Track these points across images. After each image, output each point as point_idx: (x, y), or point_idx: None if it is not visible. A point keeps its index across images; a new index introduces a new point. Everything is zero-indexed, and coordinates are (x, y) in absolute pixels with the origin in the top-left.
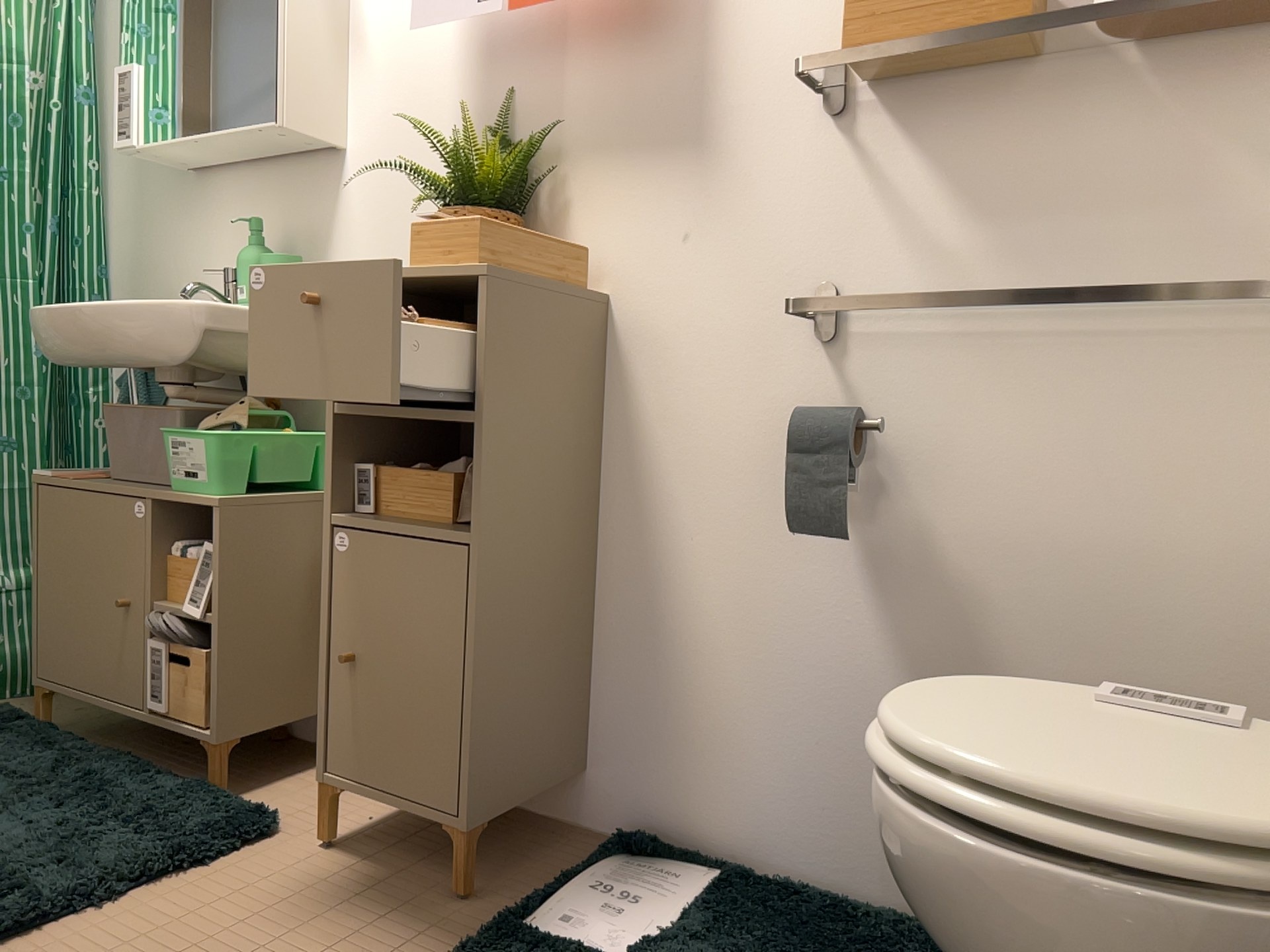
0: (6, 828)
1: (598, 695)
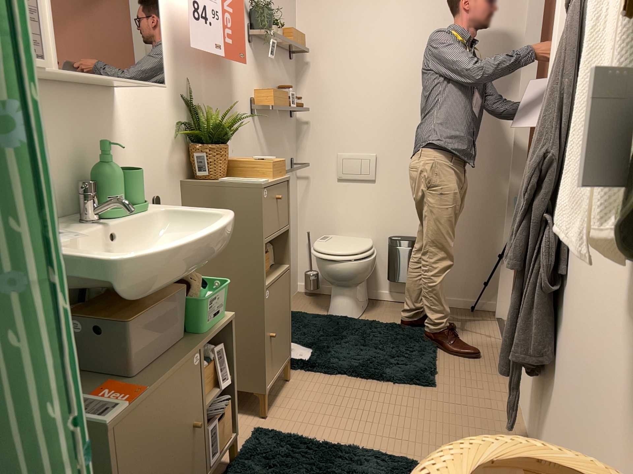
0: None
1: None
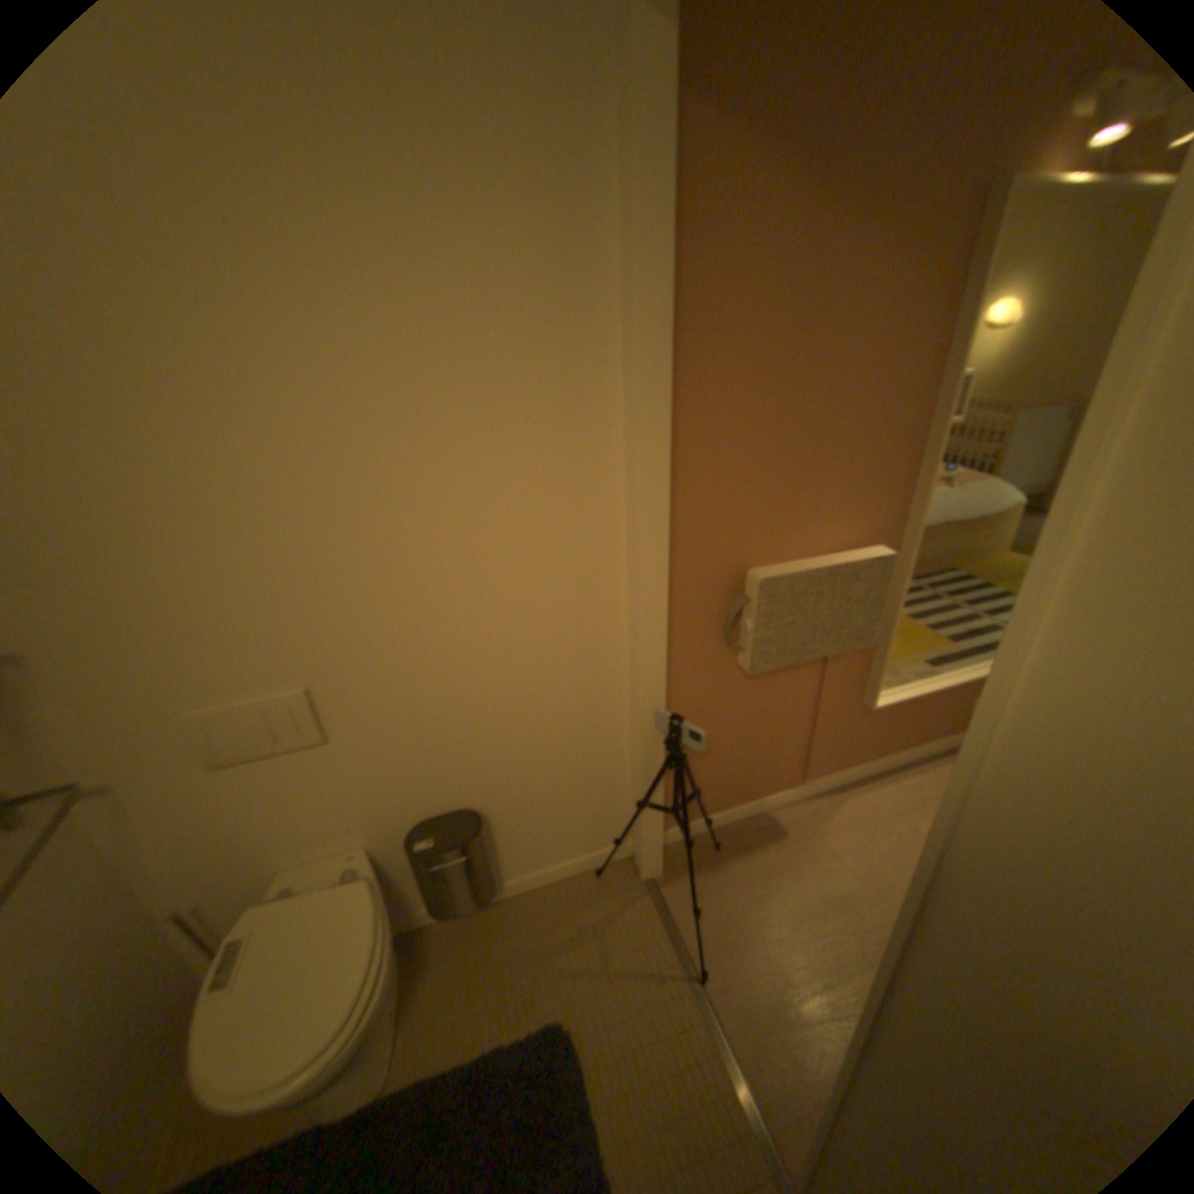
0: None
1: None
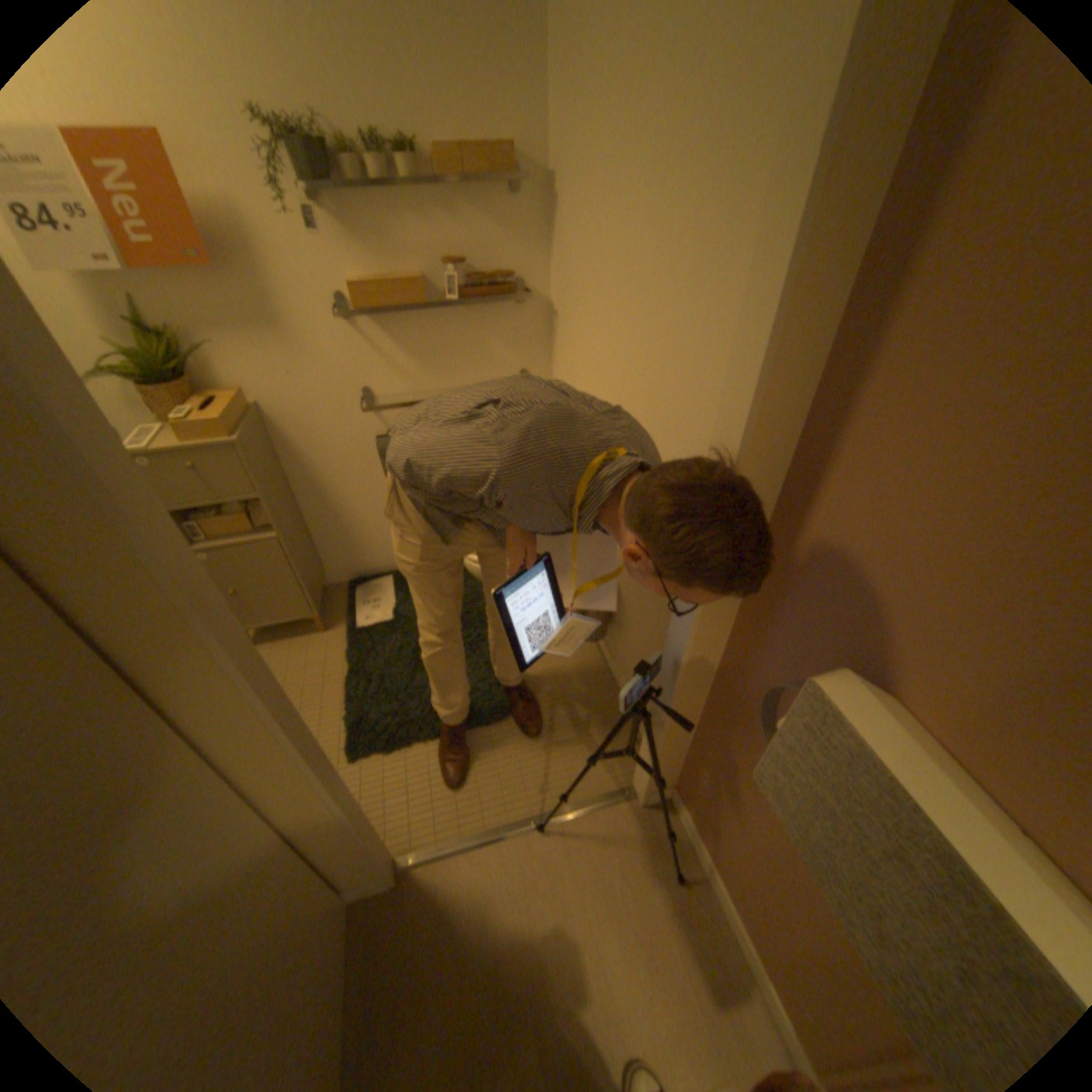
0: None
1: (320, 546)
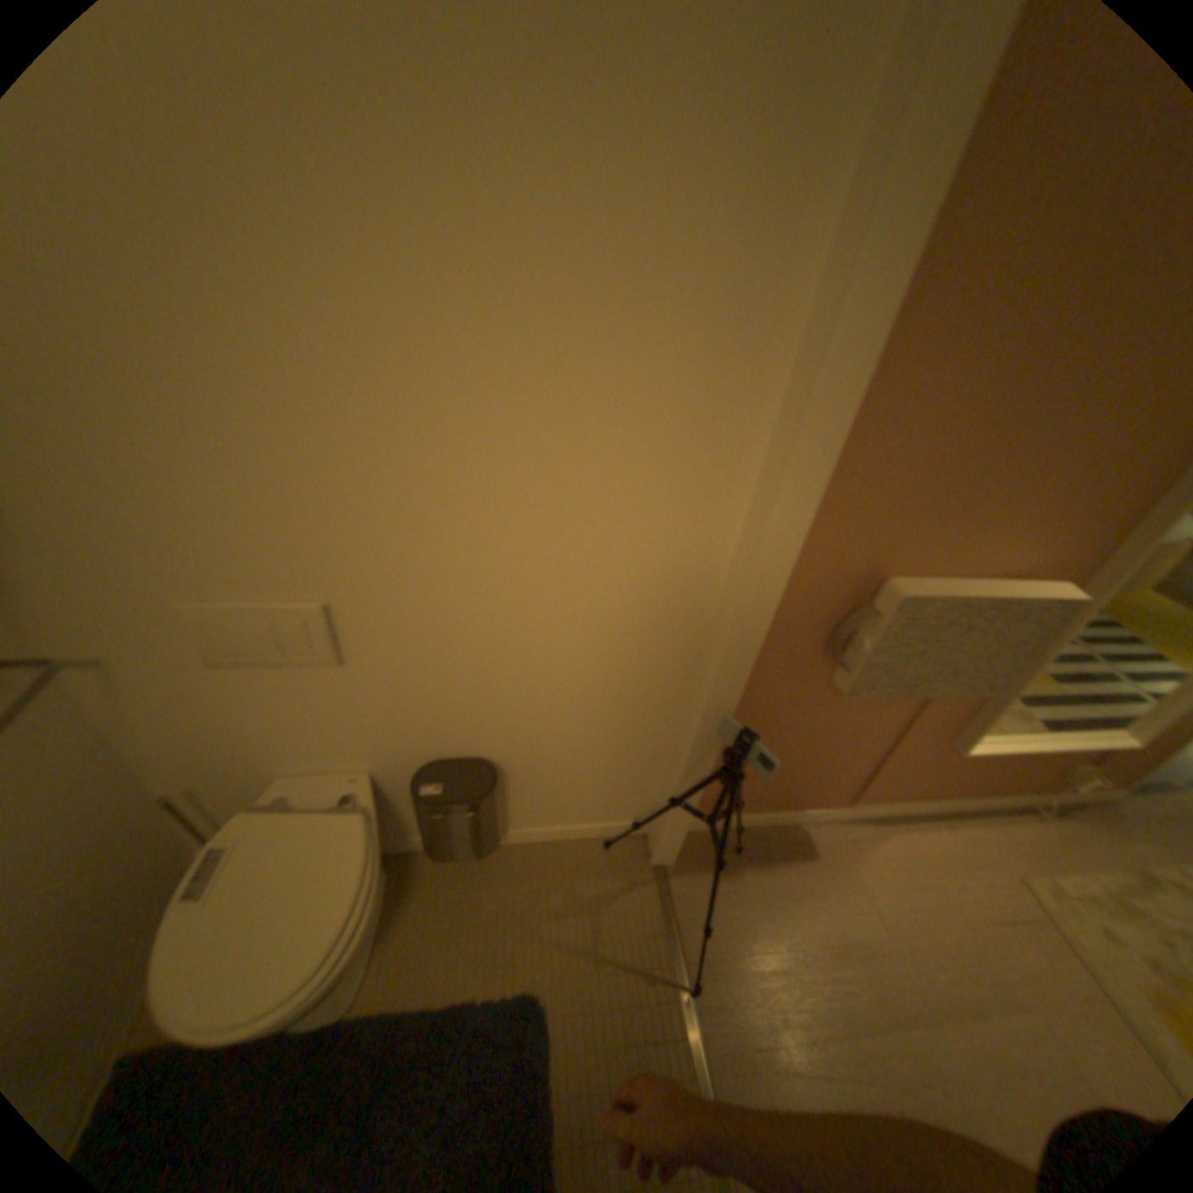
0: None
1: None
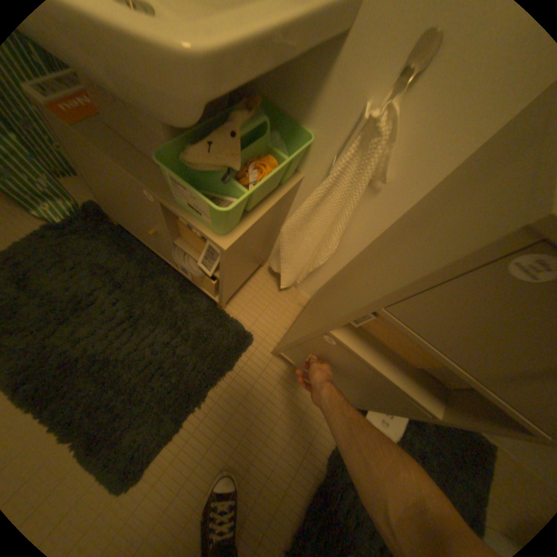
0: (142, 350)
1: None
